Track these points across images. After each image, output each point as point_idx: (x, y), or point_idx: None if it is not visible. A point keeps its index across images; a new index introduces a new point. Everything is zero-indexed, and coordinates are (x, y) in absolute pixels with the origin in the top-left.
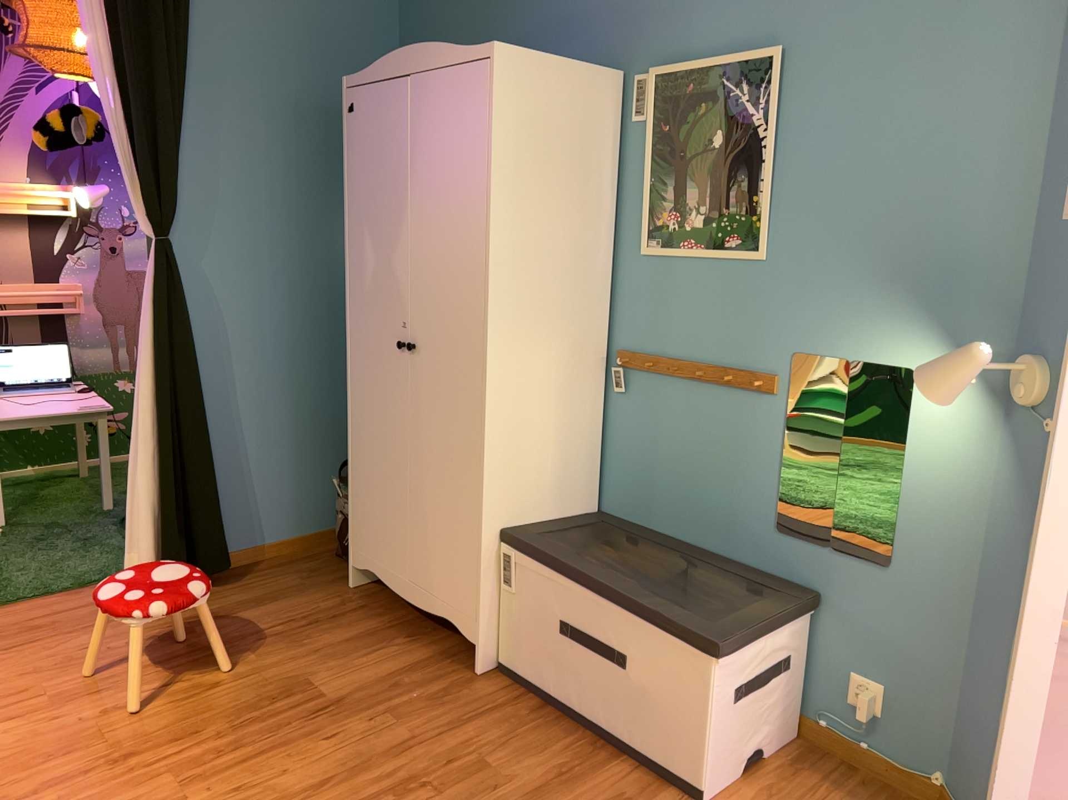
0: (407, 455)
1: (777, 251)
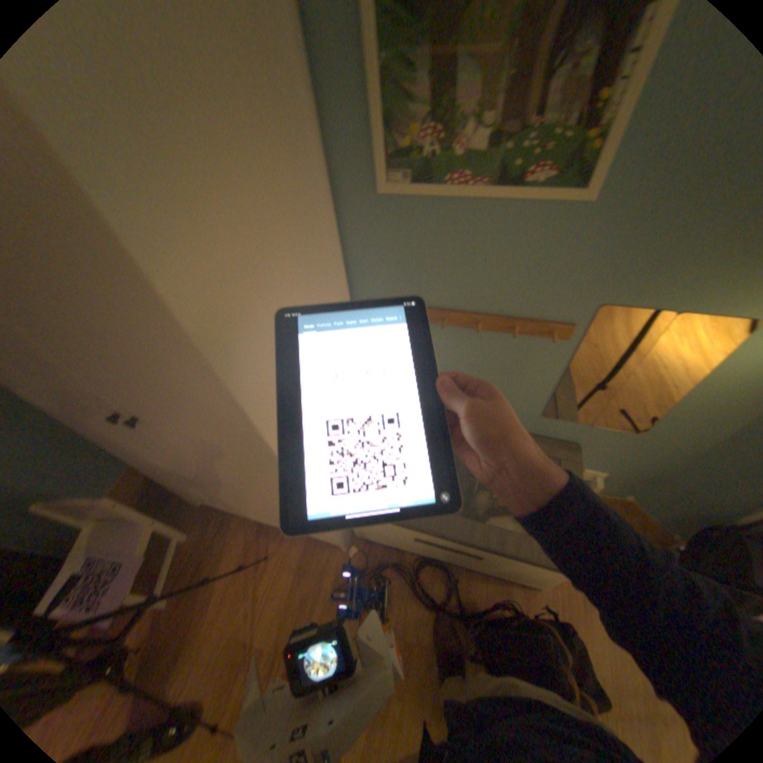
0: (204, 474)
1: (621, 186)
